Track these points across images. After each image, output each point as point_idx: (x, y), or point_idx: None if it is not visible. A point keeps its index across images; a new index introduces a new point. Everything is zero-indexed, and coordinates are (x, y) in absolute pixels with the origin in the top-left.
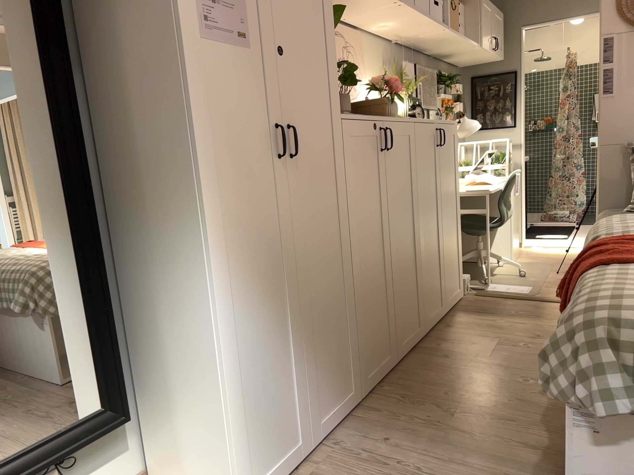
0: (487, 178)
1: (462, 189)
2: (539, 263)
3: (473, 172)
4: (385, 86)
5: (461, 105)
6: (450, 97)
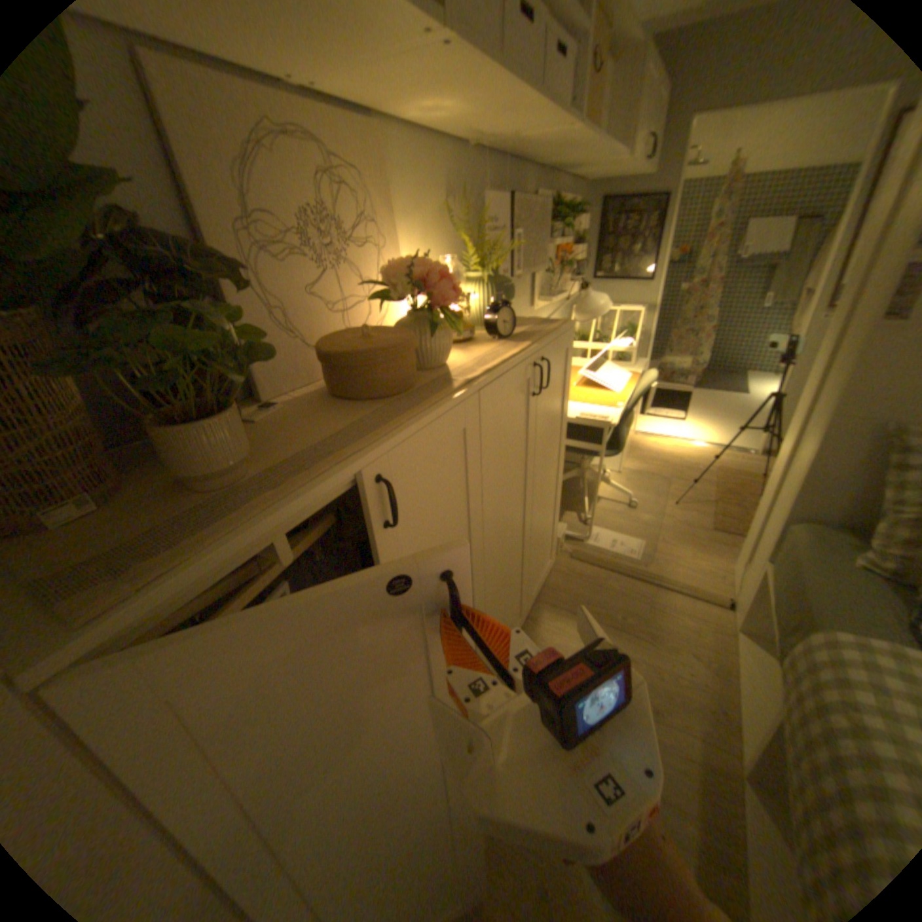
0: (610, 381)
1: (572, 413)
2: (655, 478)
3: (591, 367)
4: (423, 292)
5: (587, 241)
6: (572, 235)
